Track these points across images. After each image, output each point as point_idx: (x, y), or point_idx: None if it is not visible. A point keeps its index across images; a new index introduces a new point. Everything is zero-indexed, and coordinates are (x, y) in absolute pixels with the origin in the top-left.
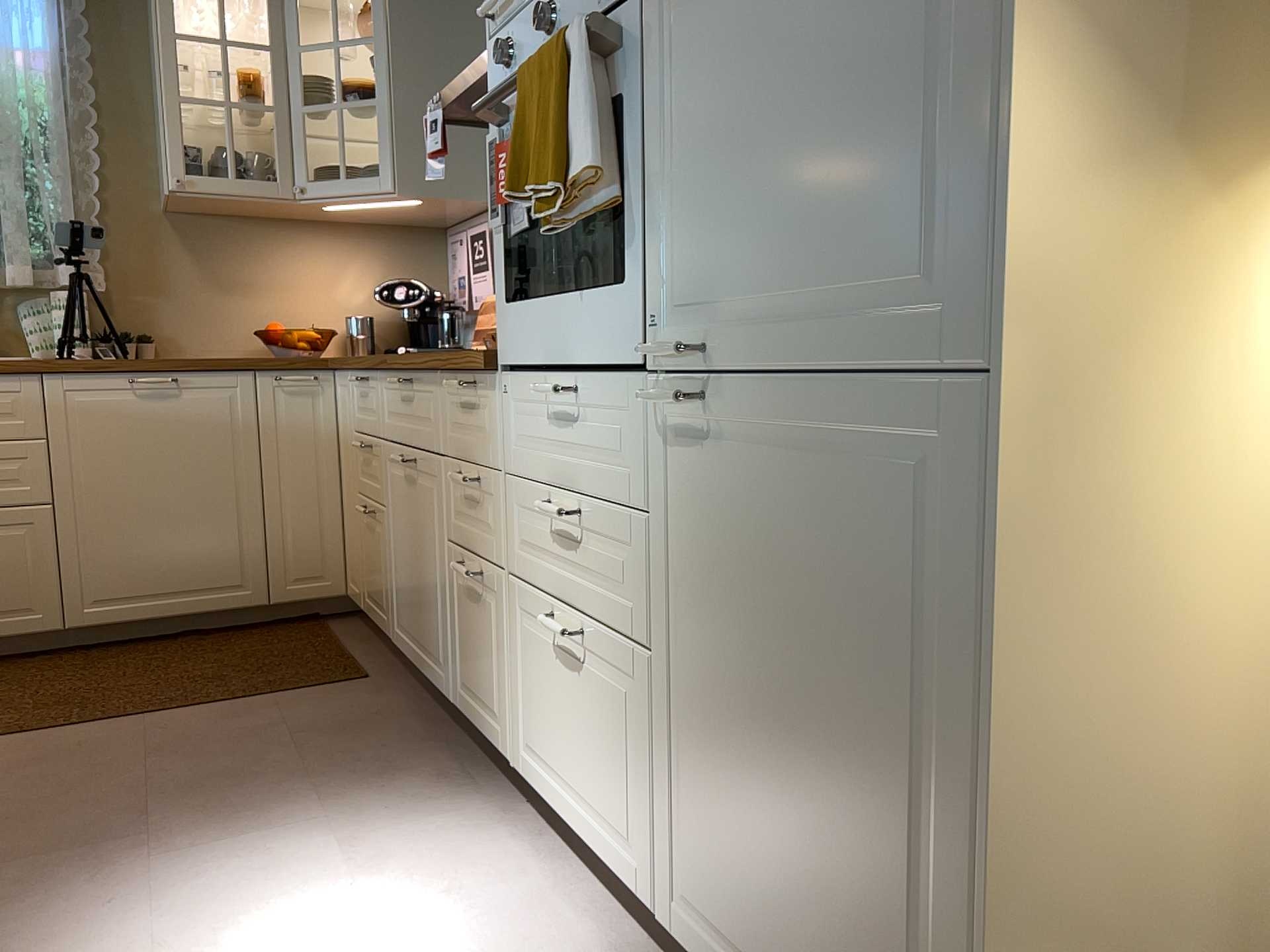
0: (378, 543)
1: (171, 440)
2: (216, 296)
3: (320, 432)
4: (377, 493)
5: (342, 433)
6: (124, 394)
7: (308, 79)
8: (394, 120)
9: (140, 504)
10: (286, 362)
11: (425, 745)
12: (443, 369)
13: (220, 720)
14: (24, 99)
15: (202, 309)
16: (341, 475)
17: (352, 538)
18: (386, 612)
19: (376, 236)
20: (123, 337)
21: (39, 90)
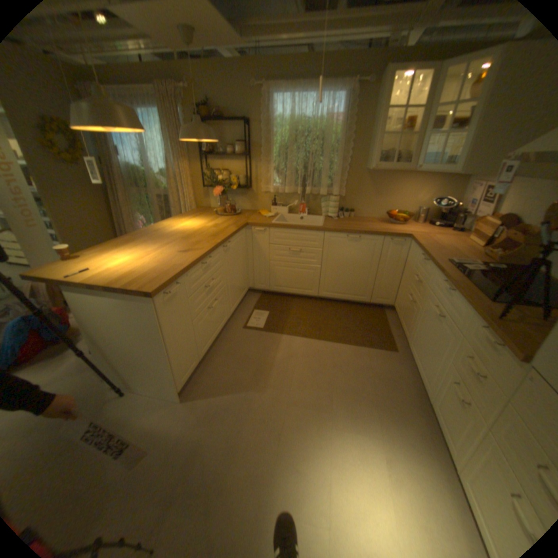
0: (413, 312)
1: (354, 254)
2: (376, 197)
3: (400, 258)
4: (419, 299)
5: (408, 261)
6: (344, 239)
7: (436, 117)
8: (473, 140)
9: (342, 270)
10: (396, 234)
11: (416, 407)
12: (483, 319)
13: (352, 355)
14: (333, 132)
15: (370, 201)
16: (403, 273)
17: (401, 295)
18: (409, 334)
19: (440, 176)
20: (346, 210)
21: (338, 128)
